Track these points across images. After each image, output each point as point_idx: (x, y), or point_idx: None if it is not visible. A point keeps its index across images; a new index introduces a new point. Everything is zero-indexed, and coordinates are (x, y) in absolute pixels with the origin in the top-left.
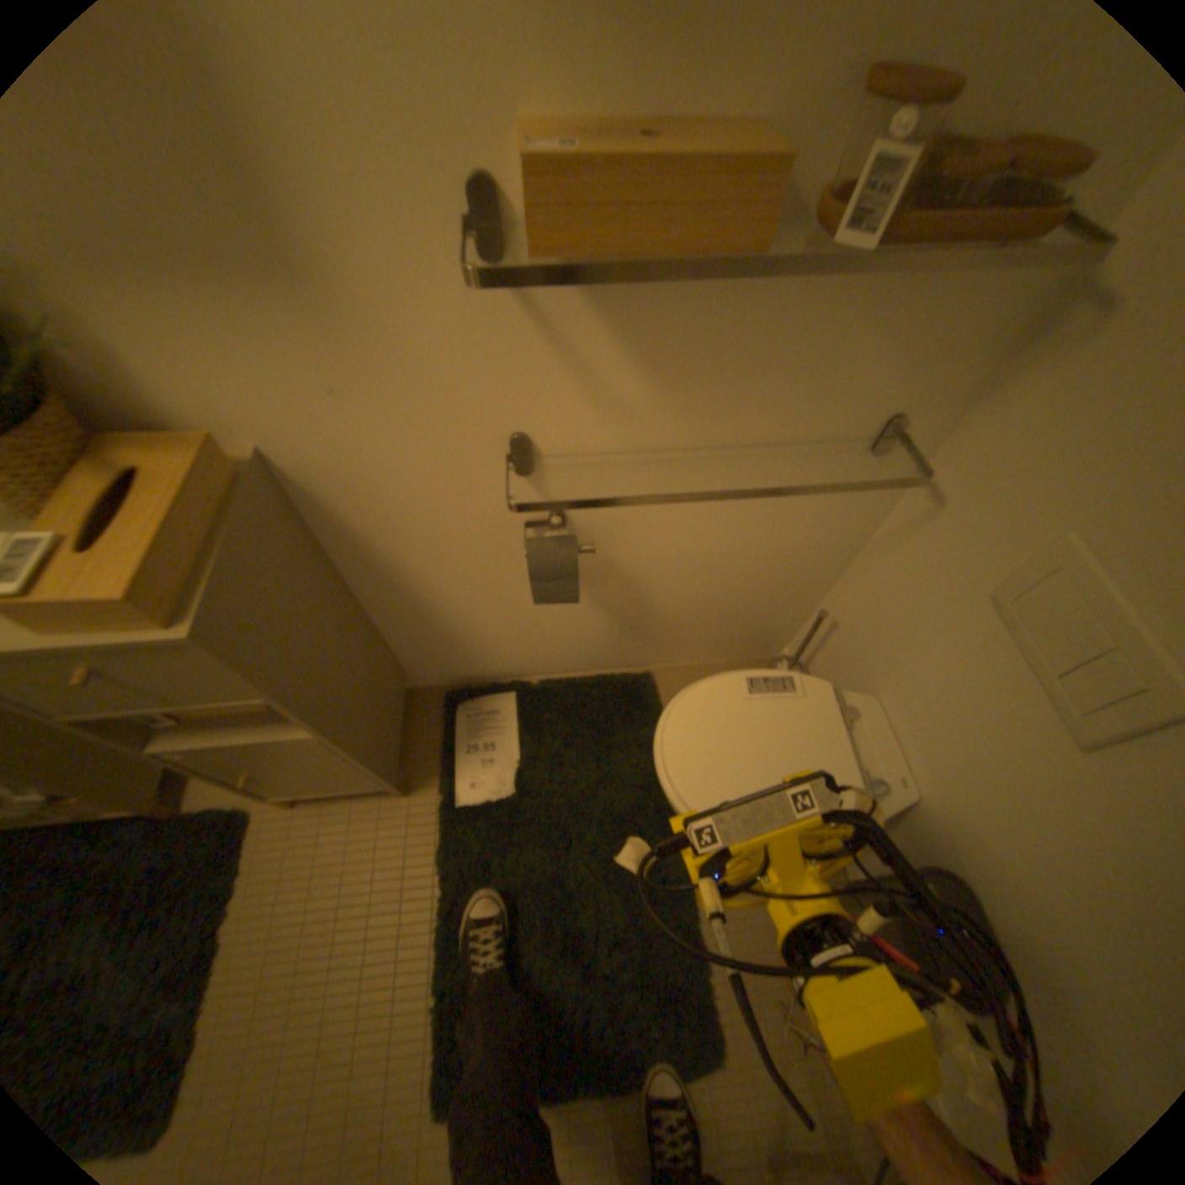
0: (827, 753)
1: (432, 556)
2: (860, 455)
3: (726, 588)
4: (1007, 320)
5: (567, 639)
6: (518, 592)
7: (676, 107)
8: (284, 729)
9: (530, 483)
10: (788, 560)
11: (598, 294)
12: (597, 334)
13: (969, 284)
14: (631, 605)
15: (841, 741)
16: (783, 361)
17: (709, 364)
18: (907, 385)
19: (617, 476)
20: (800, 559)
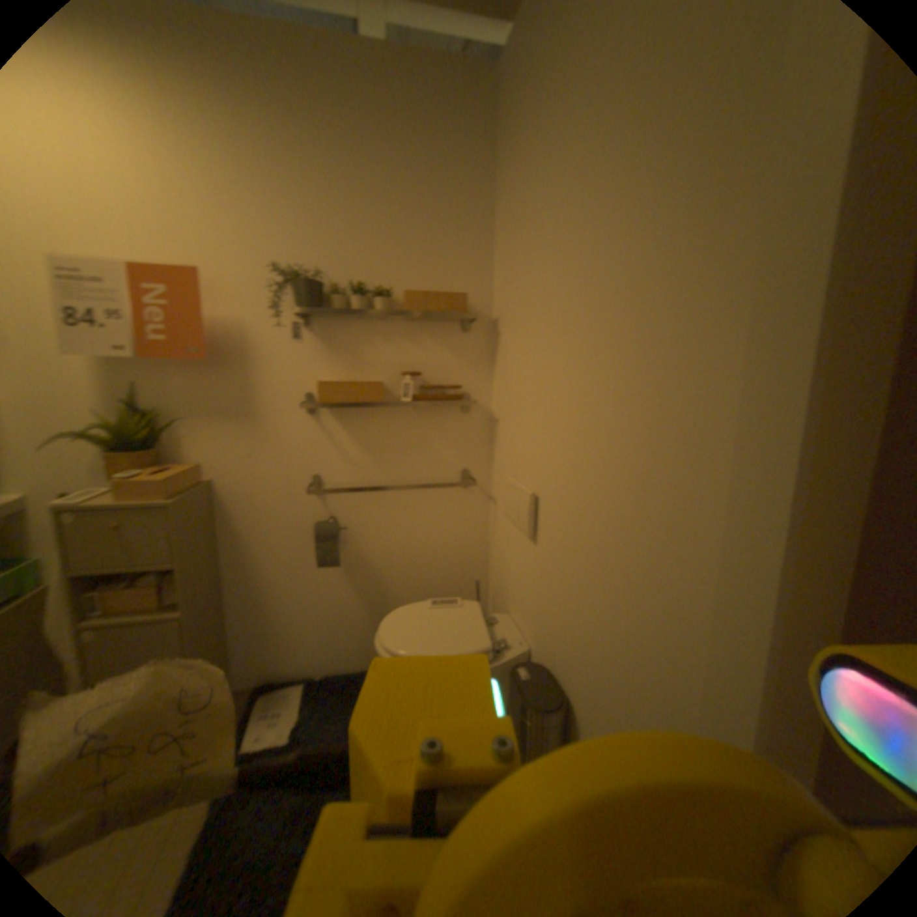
0: (473, 624)
1: (269, 546)
2: (454, 482)
3: (428, 576)
4: (482, 432)
5: (341, 627)
6: (311, 577)
7: (359, 379)
8: (161, 616)
9: (320, 499)
10: (454, 553)
11: (343, 422)
12: (344, 435)
13: (461, 420)
14: (377, 592)
15: (481, 620)
16: (411, 445)
17: (385, 446)
18: (461, 455)
19: (358, 496)
20: (461, 552)
